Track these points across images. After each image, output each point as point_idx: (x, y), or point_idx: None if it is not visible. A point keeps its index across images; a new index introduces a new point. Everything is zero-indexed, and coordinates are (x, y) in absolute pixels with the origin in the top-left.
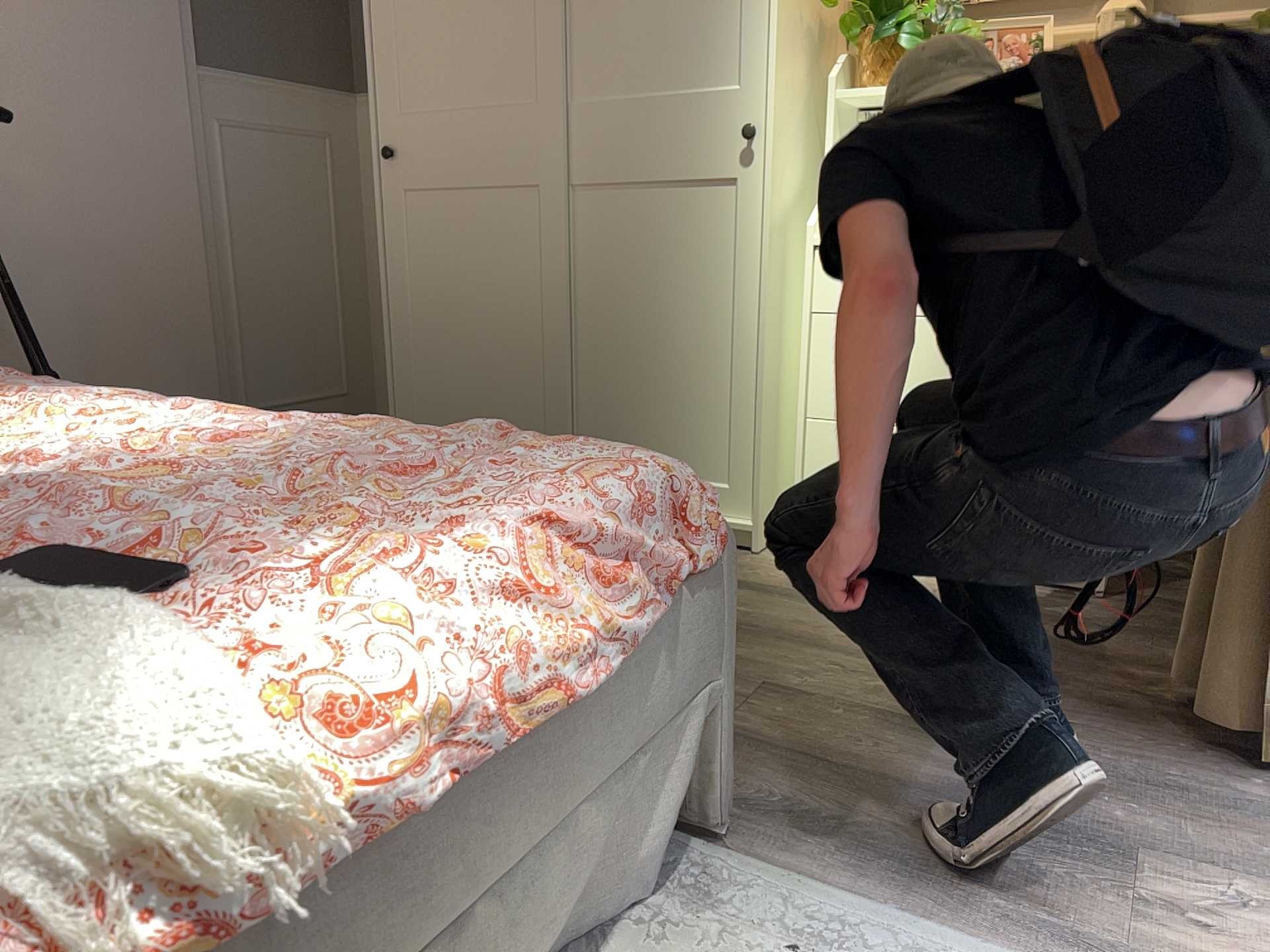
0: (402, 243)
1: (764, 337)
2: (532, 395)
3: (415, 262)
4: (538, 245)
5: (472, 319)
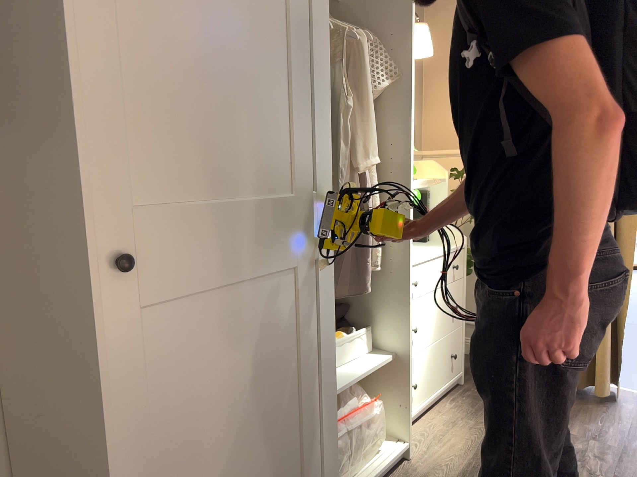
0: (134, 378)
1: (409, 329)
2: (290, 460)
3: (153, 394)
4: (294, 319)
5: (232, 423)
